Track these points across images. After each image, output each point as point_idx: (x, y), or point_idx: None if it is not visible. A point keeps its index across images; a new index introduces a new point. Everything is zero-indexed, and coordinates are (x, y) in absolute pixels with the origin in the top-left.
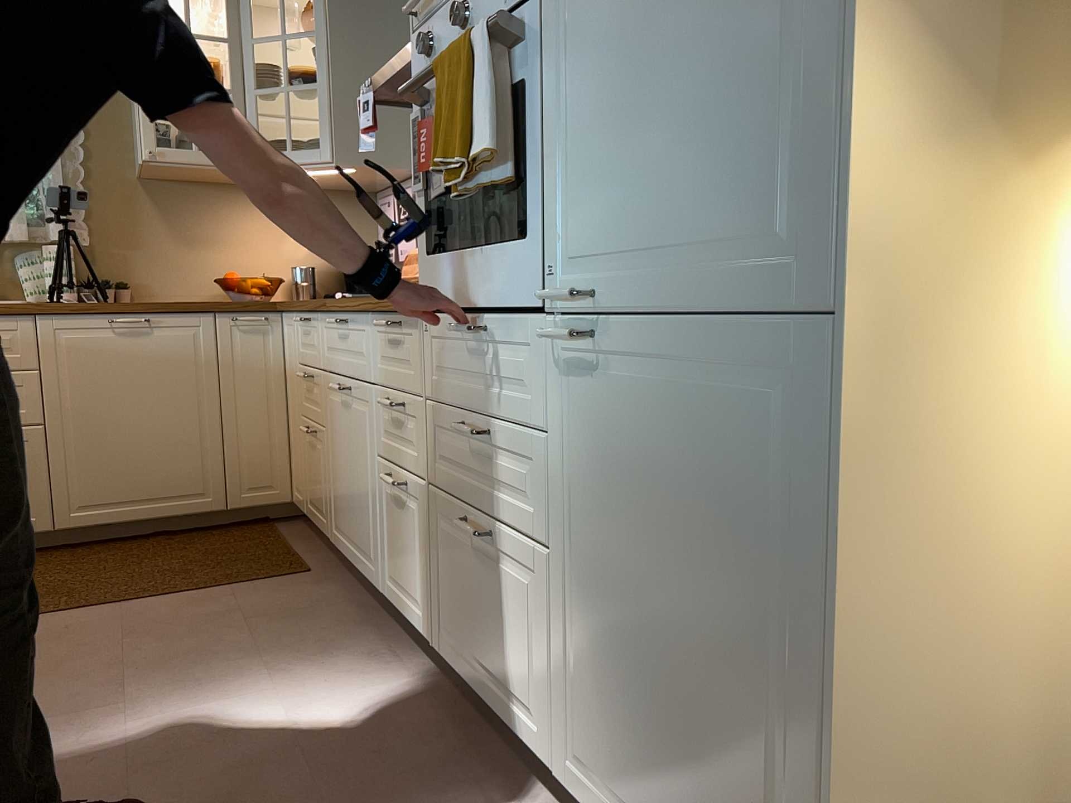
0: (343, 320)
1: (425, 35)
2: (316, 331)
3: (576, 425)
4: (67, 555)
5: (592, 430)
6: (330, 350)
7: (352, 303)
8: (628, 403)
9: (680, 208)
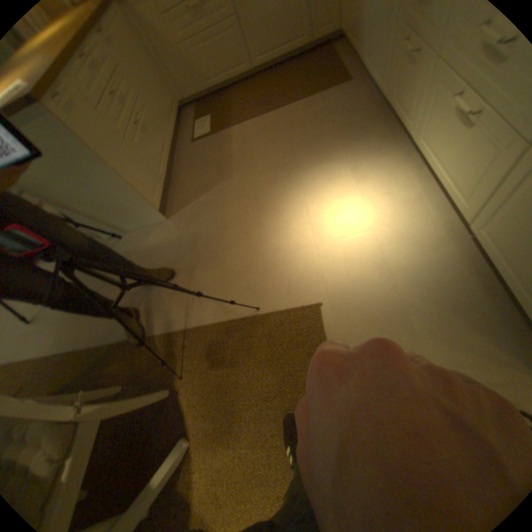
0: None
1: None
2: None
3: None
4: (258, 77)
5: None
6: None
7: None
8: None
9: None
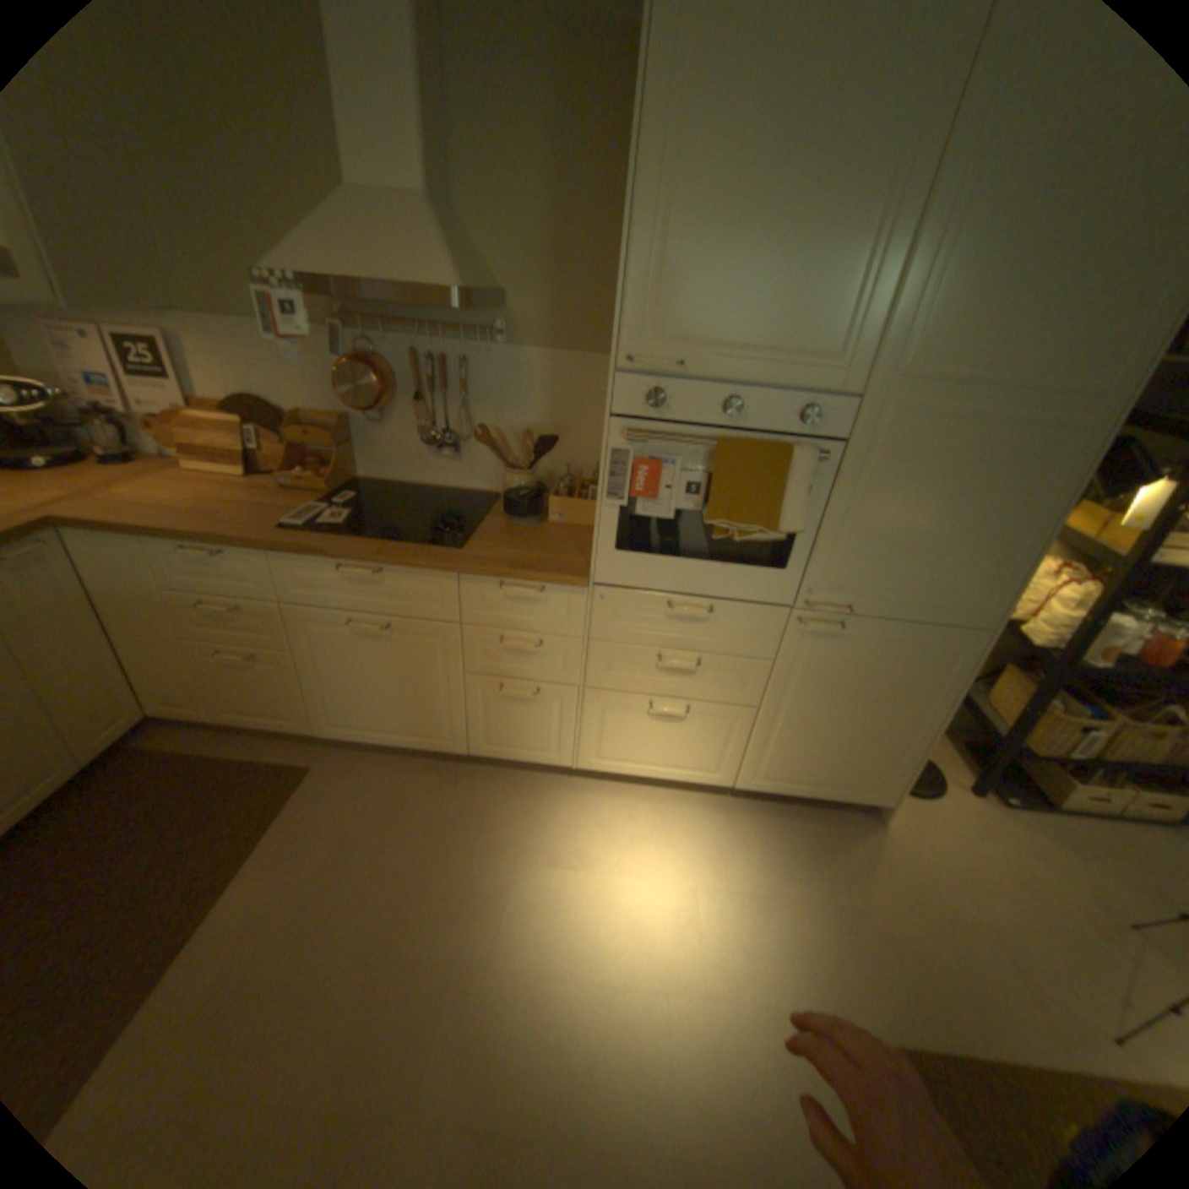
0: (376, 570)
1: (660, 395)
2: (250, 566)
3: (800, 657)
4: None
5: (816, 659)
6: (312, 588)
7: (423, 563)
8: (852, 650)
9: (921, 583)
